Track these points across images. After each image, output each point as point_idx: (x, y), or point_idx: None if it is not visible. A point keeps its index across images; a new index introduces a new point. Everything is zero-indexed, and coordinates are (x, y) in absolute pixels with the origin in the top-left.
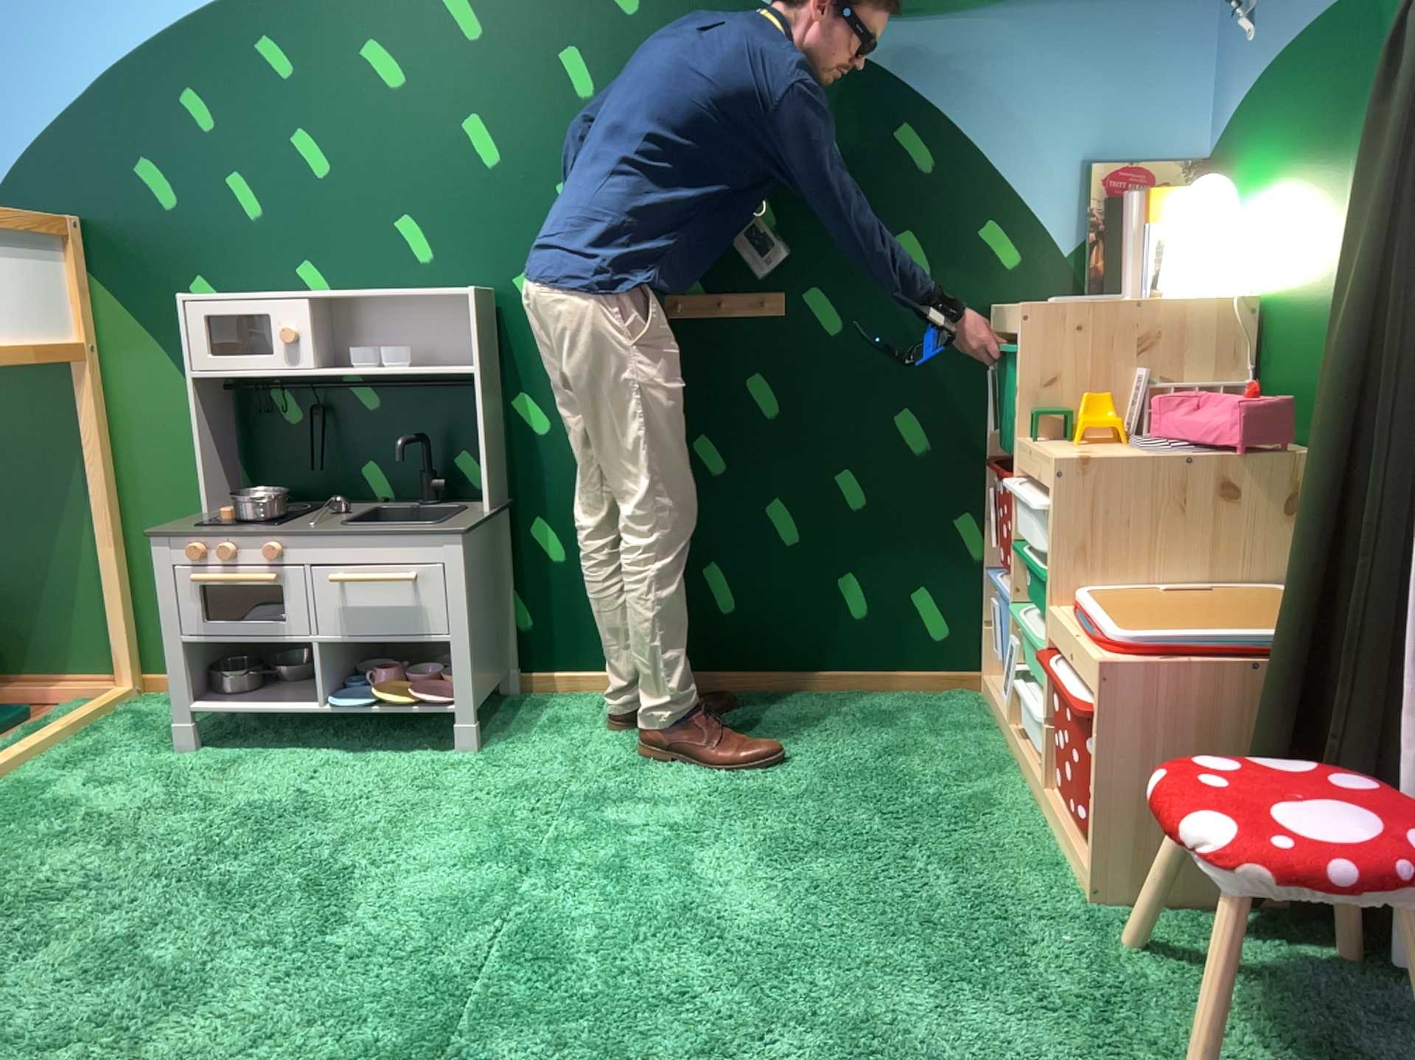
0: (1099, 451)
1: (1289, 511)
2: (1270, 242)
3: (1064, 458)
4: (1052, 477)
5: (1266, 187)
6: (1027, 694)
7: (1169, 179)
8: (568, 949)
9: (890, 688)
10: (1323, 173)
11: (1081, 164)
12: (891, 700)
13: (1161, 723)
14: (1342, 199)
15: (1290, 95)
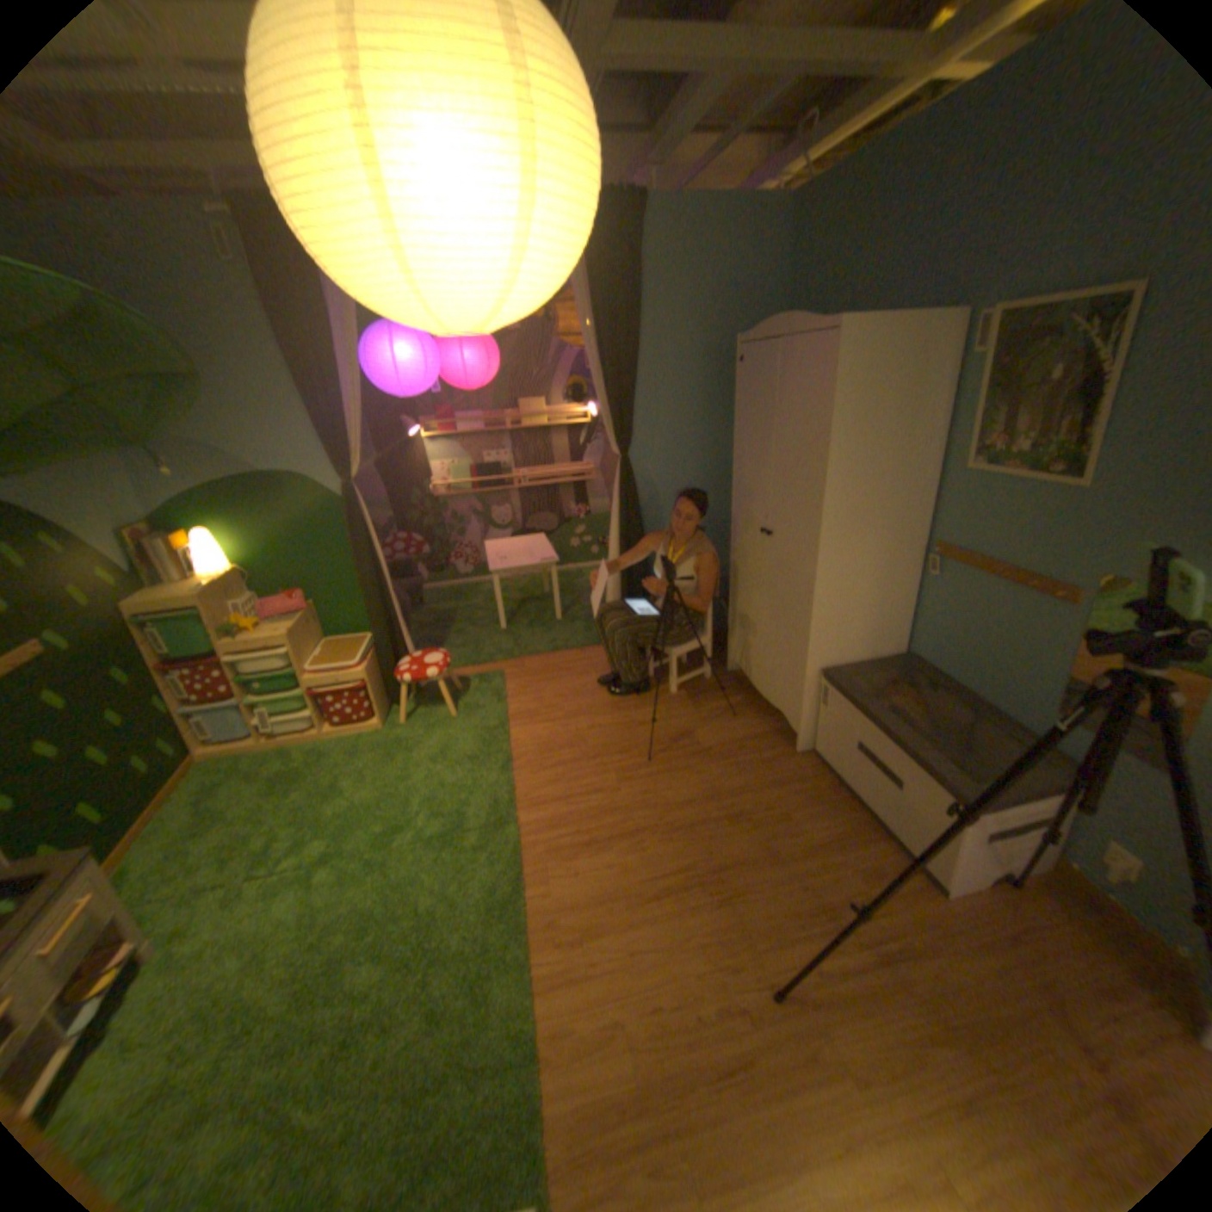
0: (268, 630)
1: (314, 621)
2: (230, 547)
3: (277, 635)
4: (278, 643)
5: (215, 530)
6: (270, 724)
7: (144, 531)
8: (380, 835)
9: (171, 790)
10: (260, 525)
11: (112, 532)
12: (183, 790)
13: (371, 676)
14: (277, 532)
15: (220, 500)
